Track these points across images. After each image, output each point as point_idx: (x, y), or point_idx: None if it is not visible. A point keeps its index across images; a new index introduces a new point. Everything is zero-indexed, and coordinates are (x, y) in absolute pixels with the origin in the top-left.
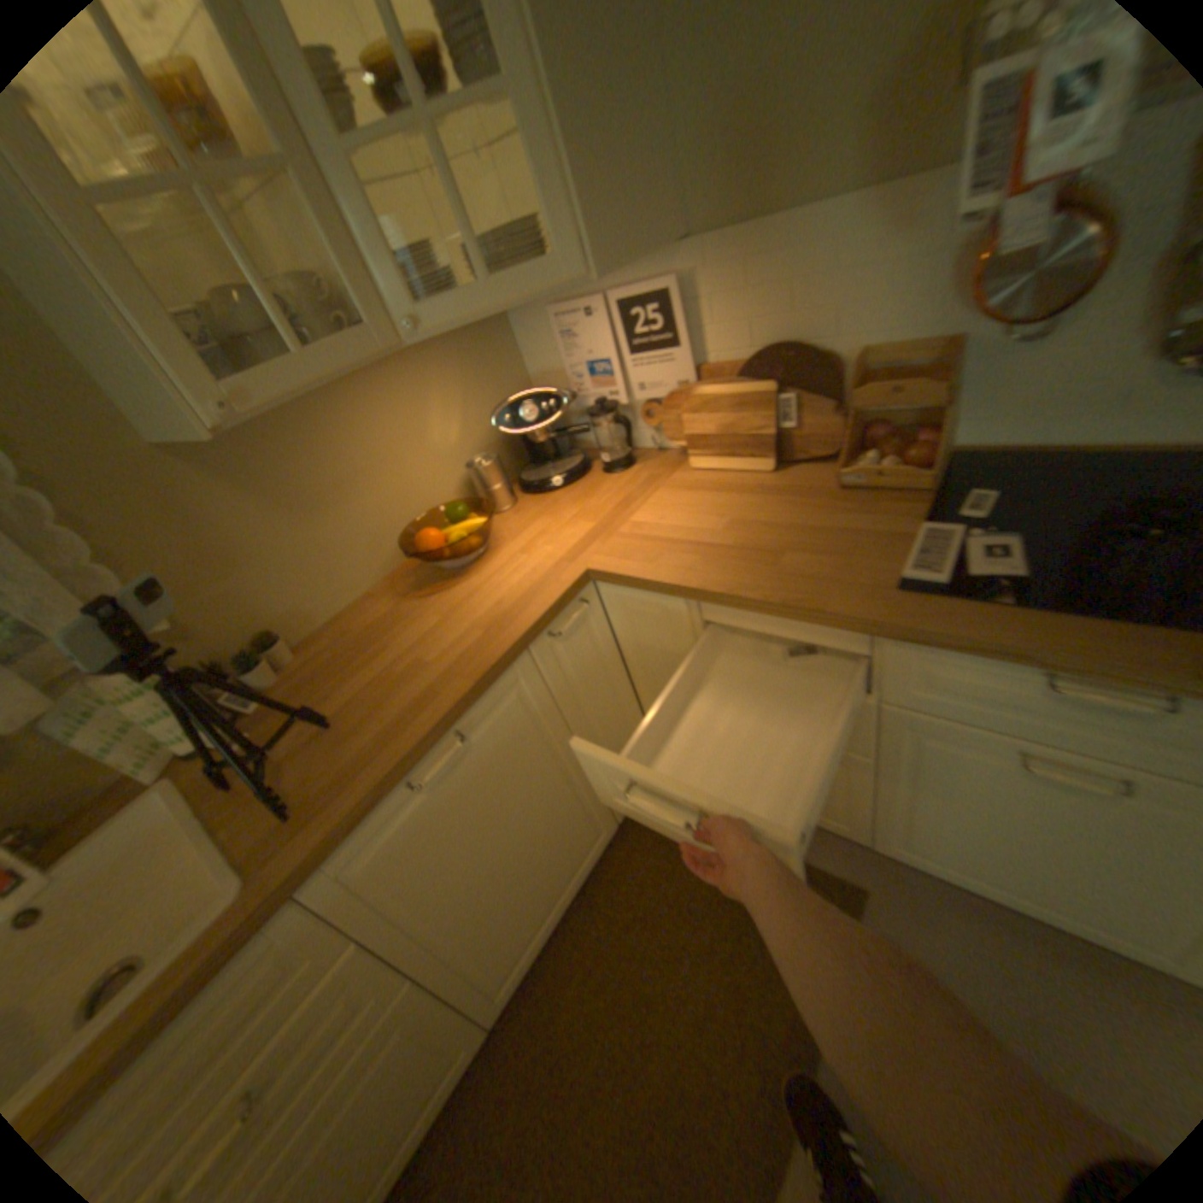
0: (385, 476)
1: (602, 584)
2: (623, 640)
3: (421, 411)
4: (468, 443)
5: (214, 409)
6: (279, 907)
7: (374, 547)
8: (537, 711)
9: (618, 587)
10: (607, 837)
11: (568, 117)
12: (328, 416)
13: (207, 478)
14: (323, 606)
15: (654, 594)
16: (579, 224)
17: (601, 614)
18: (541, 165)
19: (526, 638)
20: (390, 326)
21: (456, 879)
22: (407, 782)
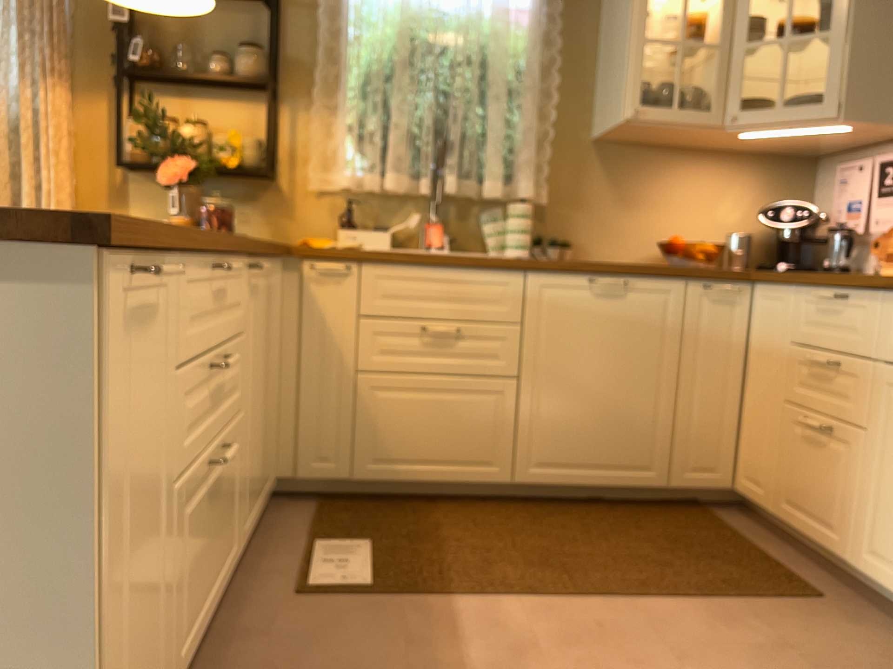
0: (678, 214)
1: (758, 288)
2: (754, 341)
3: (723, 194)
4: (741, 229)
5: (634, 110)
6: (524, 268)
7: (645, 245)
8: (670, 323)
9: (766, 289)
10: (656, 480)
11: (863, 49)
12: (671, 168)
13: (602, 164)
14: (600, 254)
15: (783, 290)
16: (846, 92)
17: (748, 313)
18: (837, 65)
19: (691, 271)
20: (725, 119)
21: (571, 359)
22: (592, 278)
